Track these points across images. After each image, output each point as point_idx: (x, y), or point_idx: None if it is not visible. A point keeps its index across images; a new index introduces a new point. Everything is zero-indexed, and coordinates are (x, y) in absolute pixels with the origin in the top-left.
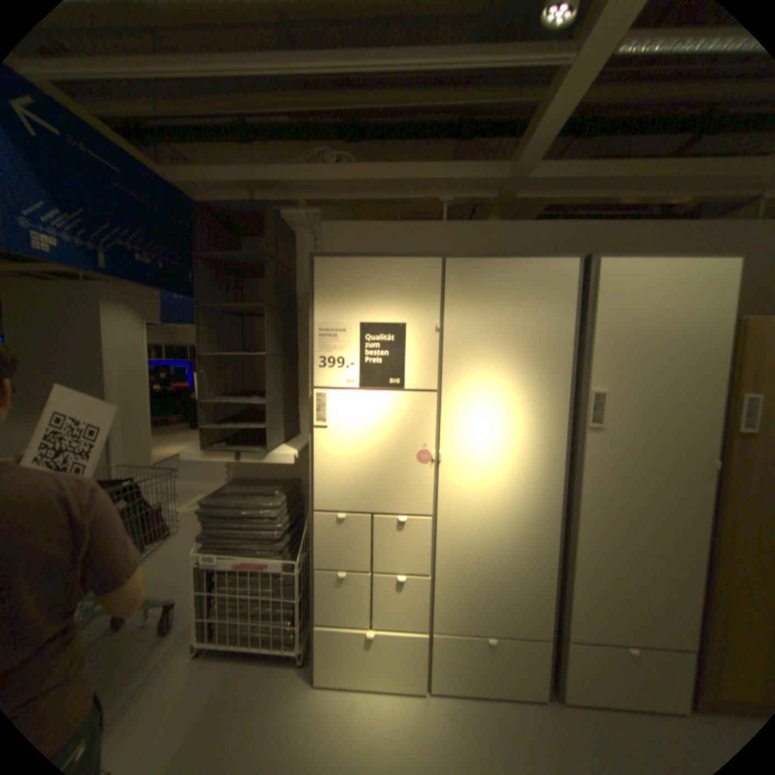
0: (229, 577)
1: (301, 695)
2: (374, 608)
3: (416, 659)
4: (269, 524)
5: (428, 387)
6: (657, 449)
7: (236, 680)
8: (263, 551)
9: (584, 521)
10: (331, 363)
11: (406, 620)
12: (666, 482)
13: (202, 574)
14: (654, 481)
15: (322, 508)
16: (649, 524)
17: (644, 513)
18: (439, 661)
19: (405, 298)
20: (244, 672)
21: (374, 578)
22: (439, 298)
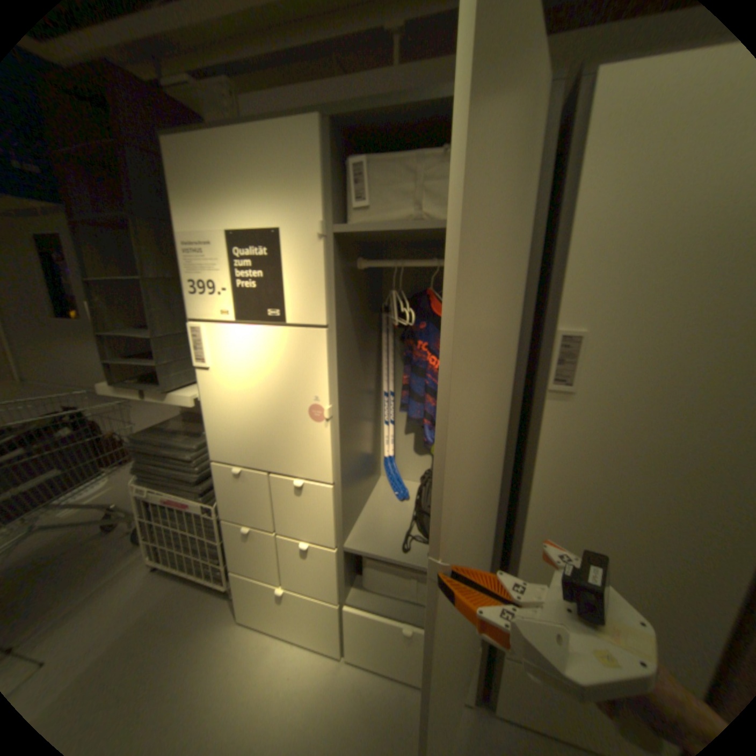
0: (161, 511)
1: (222, 630)
2: (280, 568)
3: (326, 625)
4: (186, 467)
5: (315, 321)
6: (670, 432)
7: (175, 600)
8: (185, 492)
9: (532, 520)
10: (200, 289)
11: (313, 587)
12: (681, 485)
13: (141, 504)
14: (656, 482)
15: (218, 459)
16: (640, 541)
17: (631, 525)
18: (349, 634)
19: (273, 188)
20: (185, 594)
21: (278, 540)
22: (319, 184)
